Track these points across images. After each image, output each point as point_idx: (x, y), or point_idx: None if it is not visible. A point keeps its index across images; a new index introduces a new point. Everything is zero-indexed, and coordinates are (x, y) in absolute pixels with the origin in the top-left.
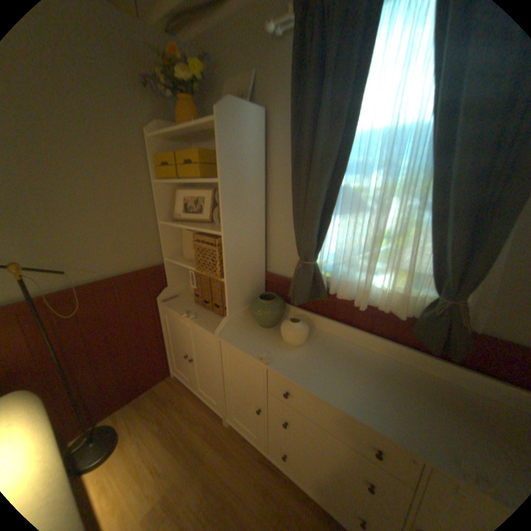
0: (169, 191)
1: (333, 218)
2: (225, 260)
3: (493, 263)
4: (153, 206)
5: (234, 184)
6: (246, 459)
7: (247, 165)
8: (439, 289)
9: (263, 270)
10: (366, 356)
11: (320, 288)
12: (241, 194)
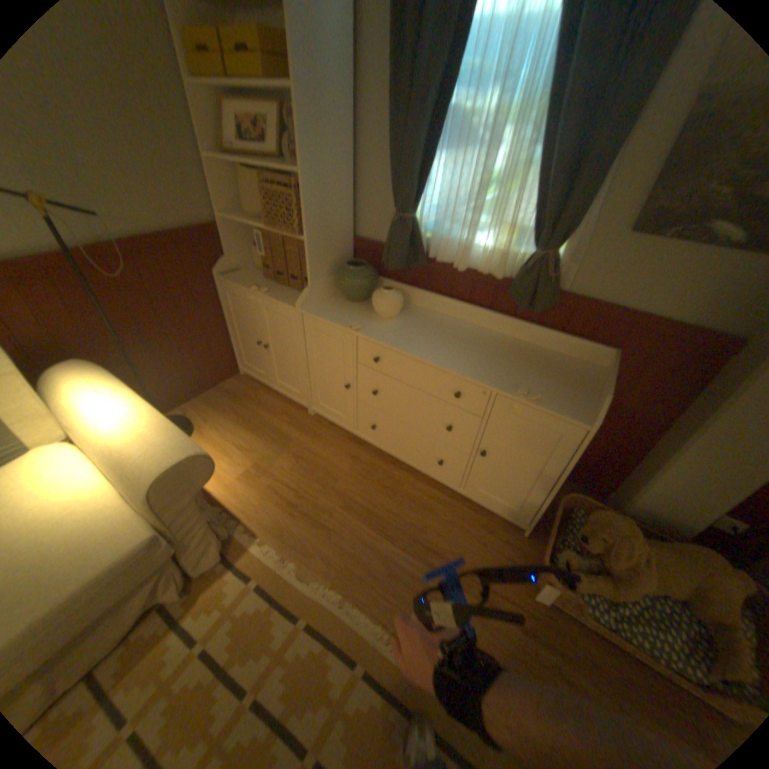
0: (211, 101)
1: (438, 154)
2: (305, 210)
3: (588, 208)
4: (191, 126)
5: (313, 93)
6: (334, 437)
7: (329, 62)
8: (537, 242)
9: (351, 232)
10: (461, 326)
11: (419, 252)
12: (322, 111)
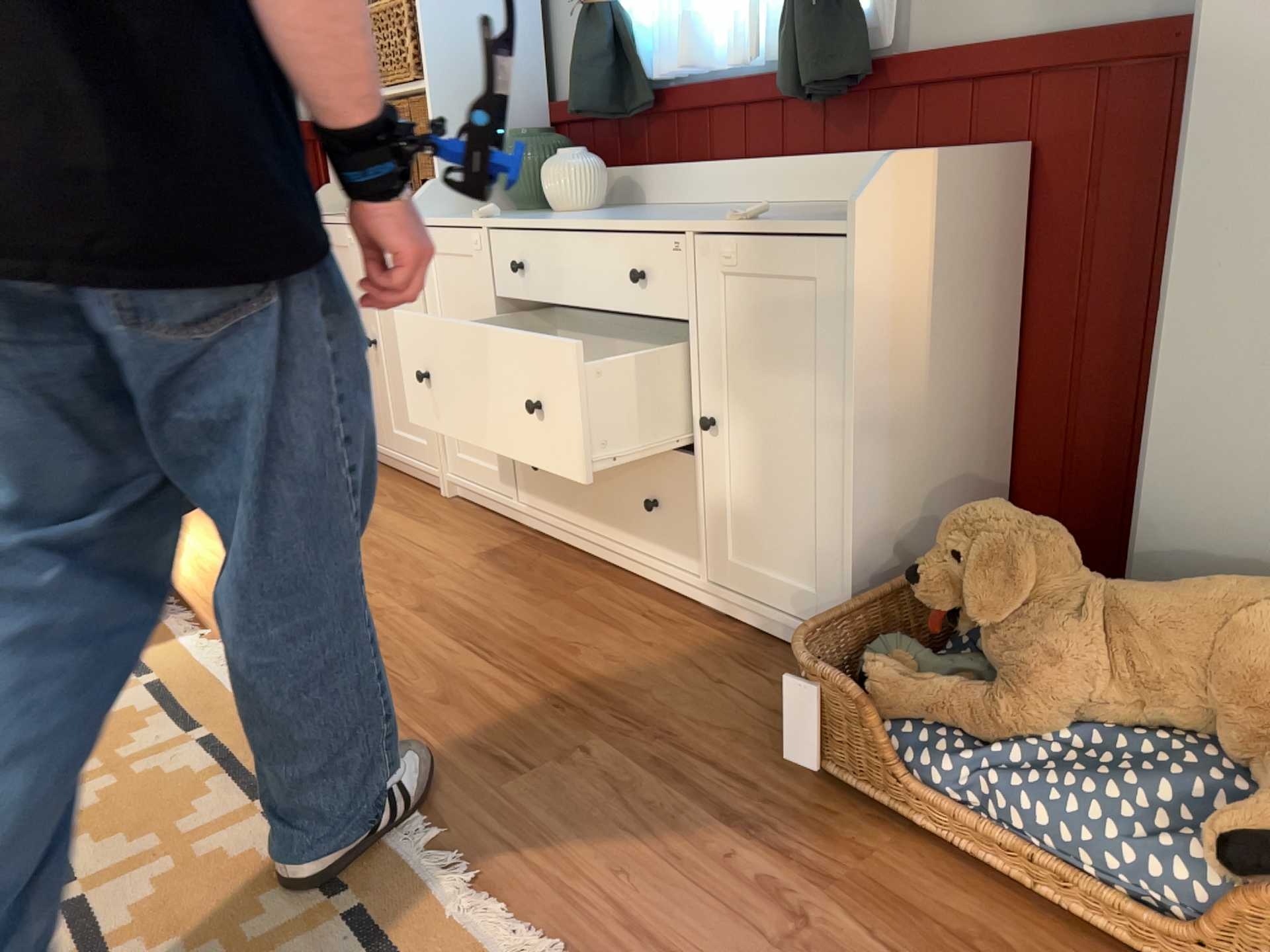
0: None
1: None
2: (423, 31)
3: None
4: None
5: None
6: (471, 525)
7: None
8: None
9: (540, 96)
10: (717, 207)
11: (634, 80)
12: None
